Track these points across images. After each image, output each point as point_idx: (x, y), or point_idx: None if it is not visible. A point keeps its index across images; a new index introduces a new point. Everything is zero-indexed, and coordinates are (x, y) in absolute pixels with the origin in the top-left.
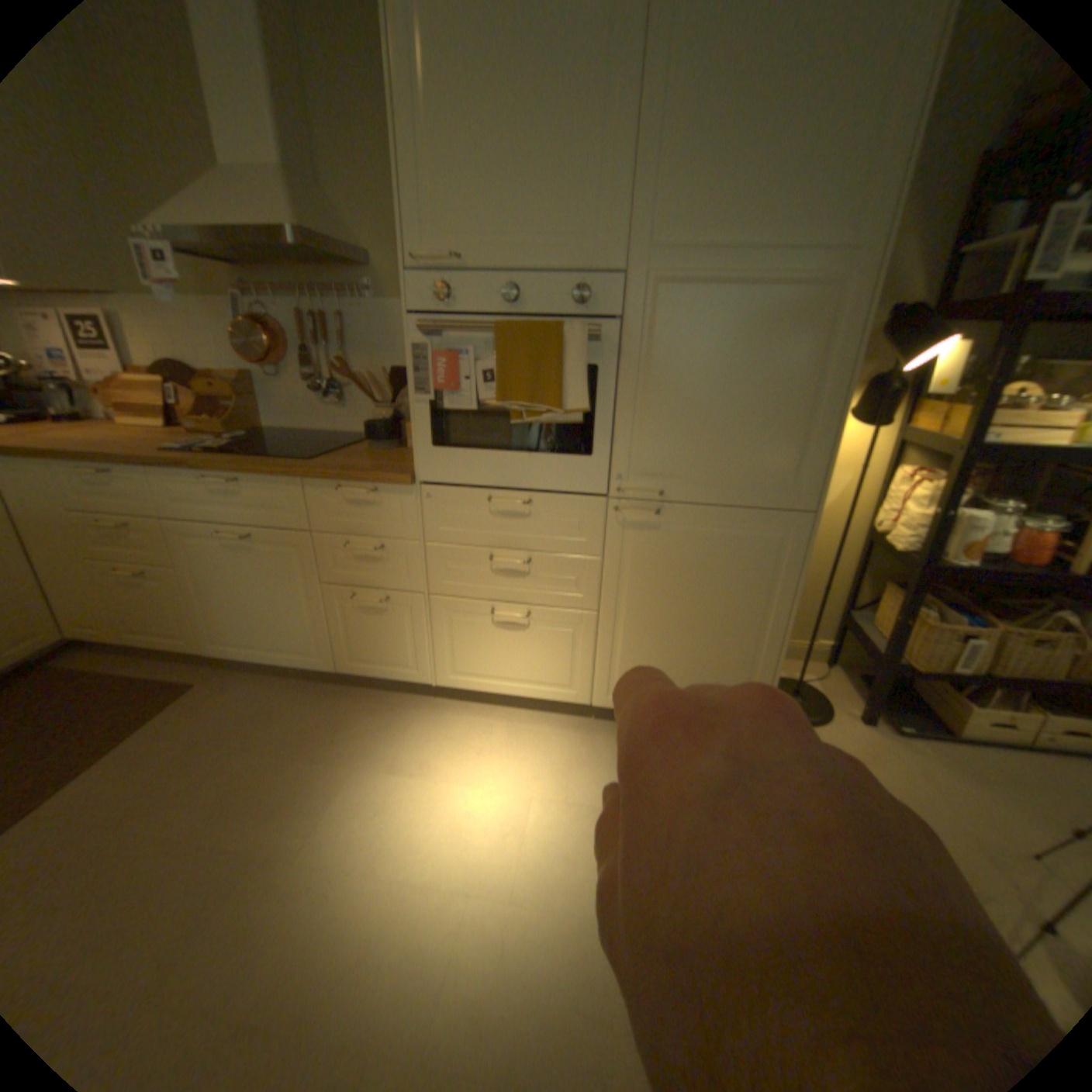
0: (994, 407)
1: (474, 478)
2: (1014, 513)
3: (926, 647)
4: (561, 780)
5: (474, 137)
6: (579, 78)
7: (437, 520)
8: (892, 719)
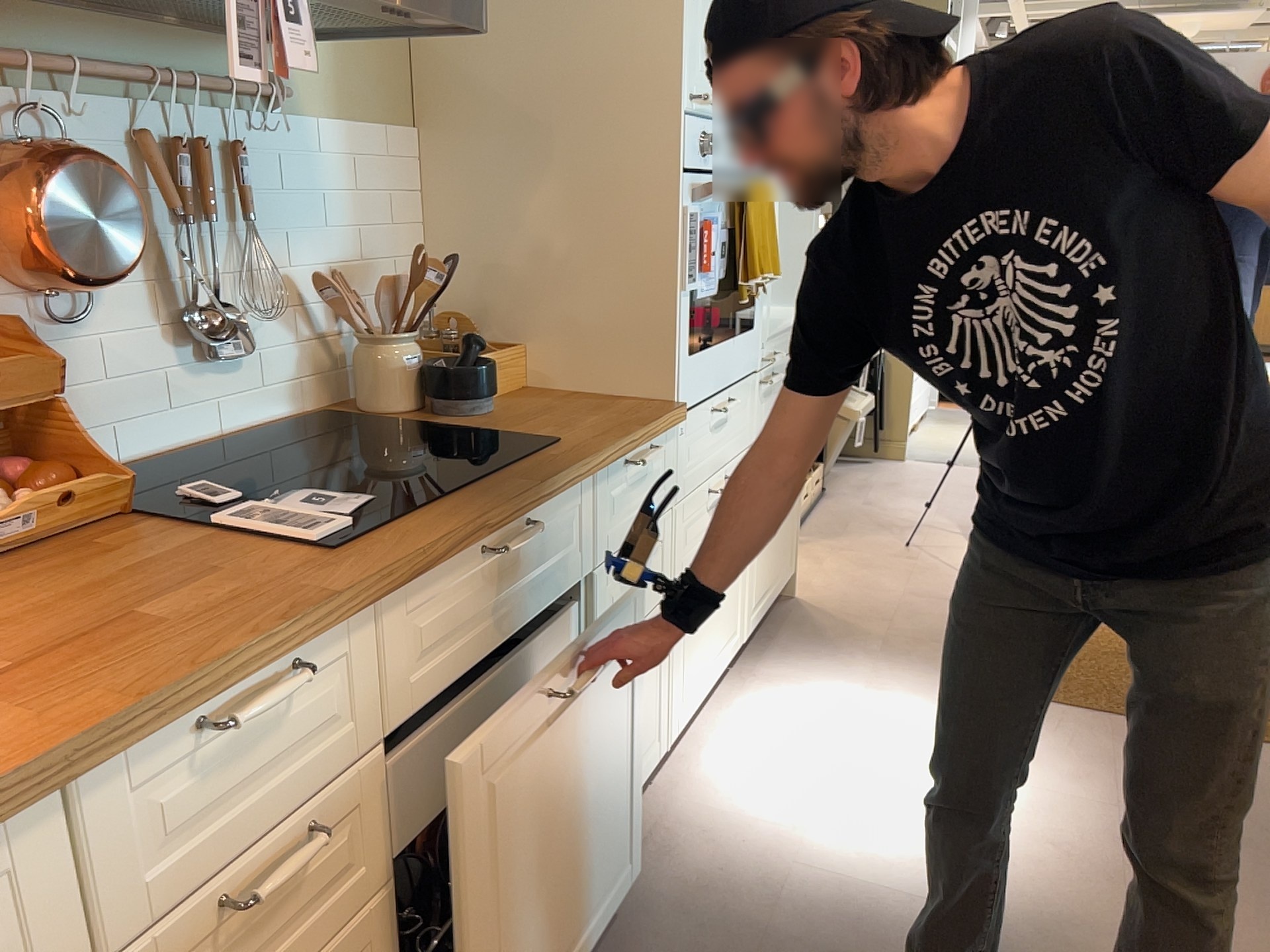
0: None
1: (708, 388)
2: None
3: None
4: (825, 704)
5: None
6: None
7: (684, 466)
8: None
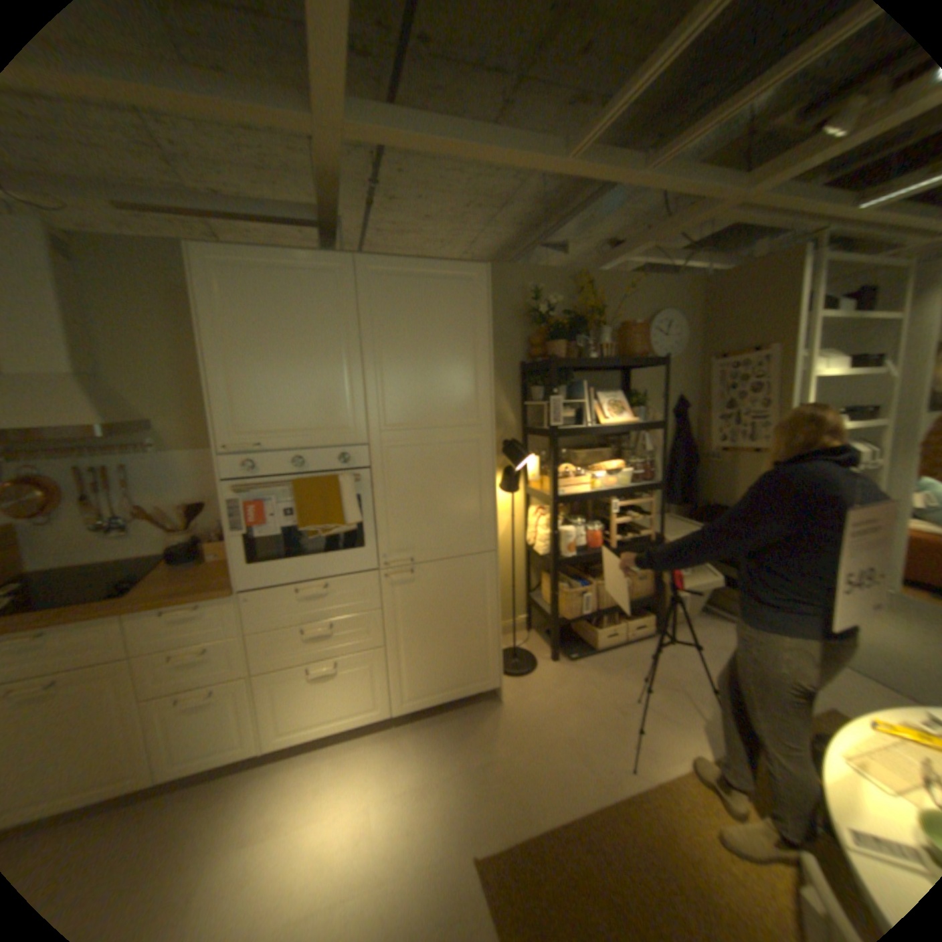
0: (557, 481)
1: (283, 580)
2: (582, 525)
3: (567, 606)
4: (385, 784)
5: (266, 383)
6: (329, 357)
7: (255, 617)
8: (565, 654)
